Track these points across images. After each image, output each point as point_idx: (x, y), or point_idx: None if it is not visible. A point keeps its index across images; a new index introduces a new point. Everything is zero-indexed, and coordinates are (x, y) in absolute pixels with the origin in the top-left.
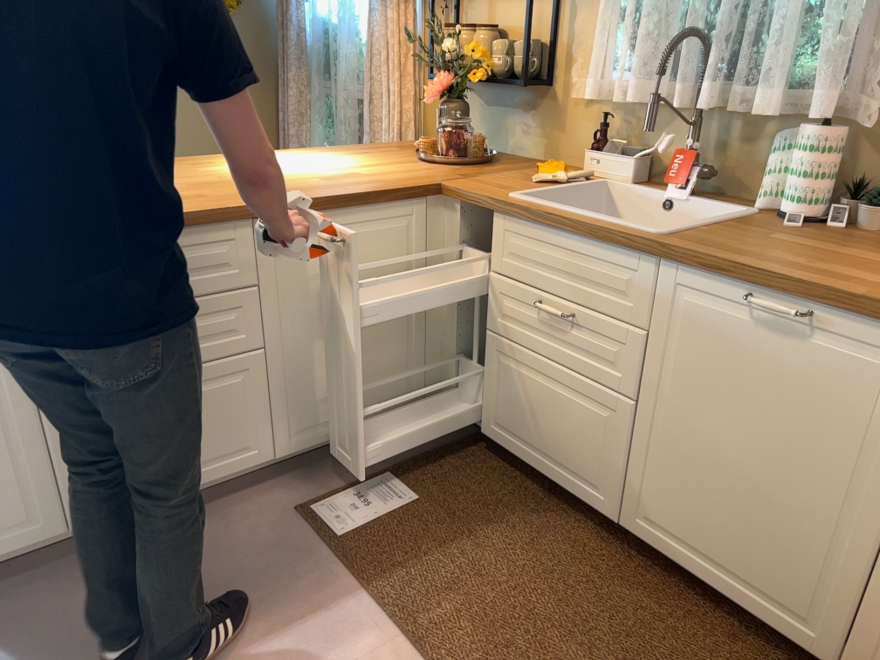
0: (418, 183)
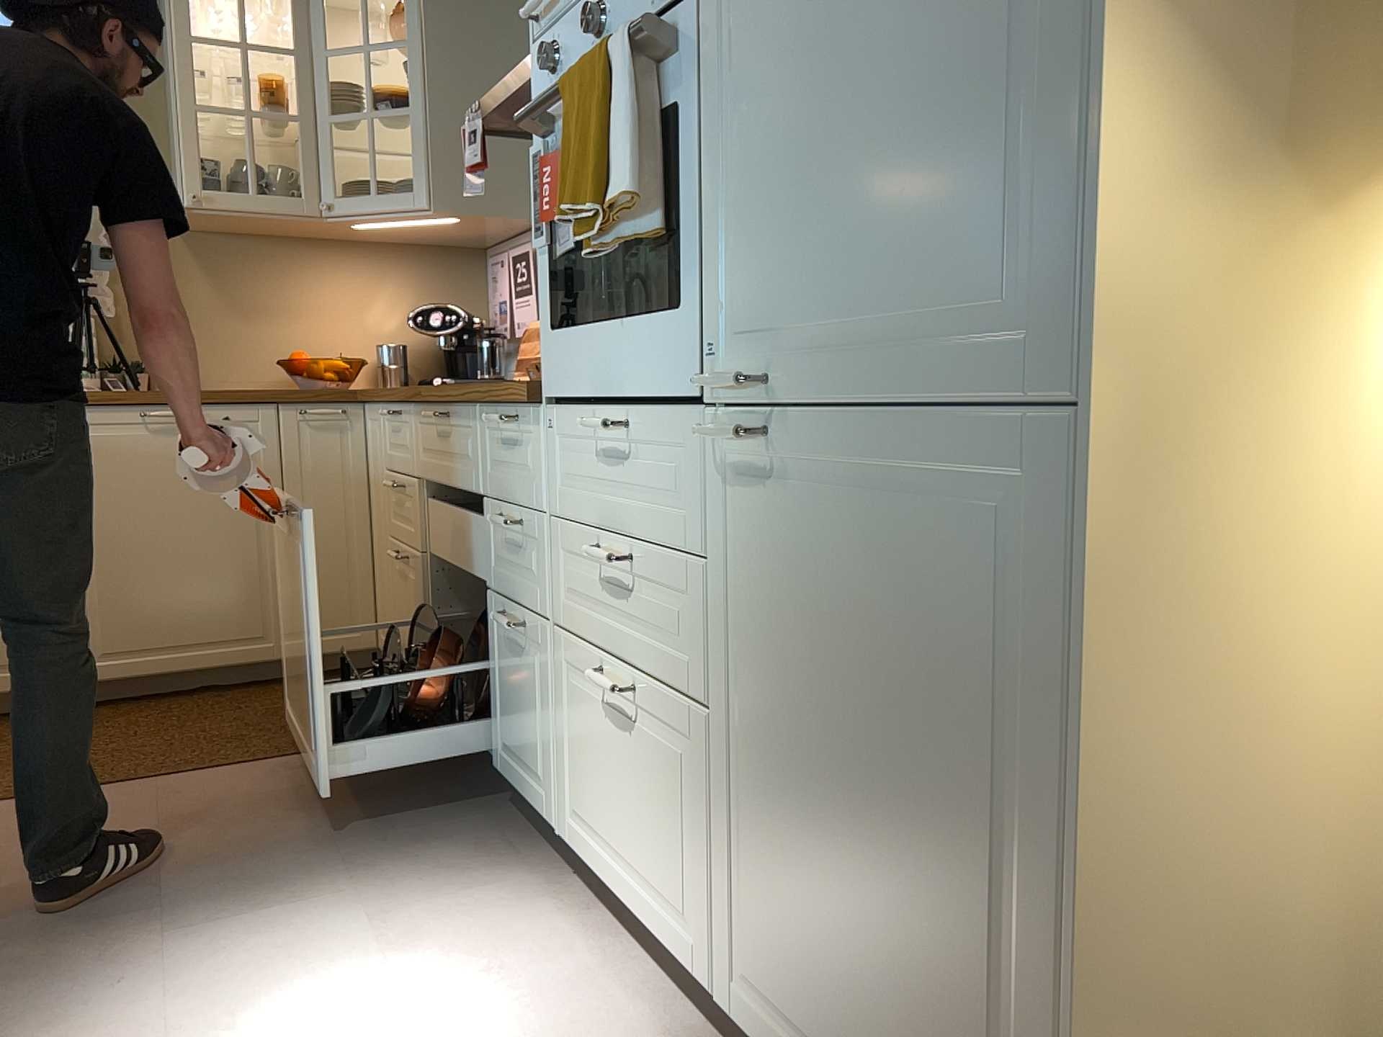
0: None
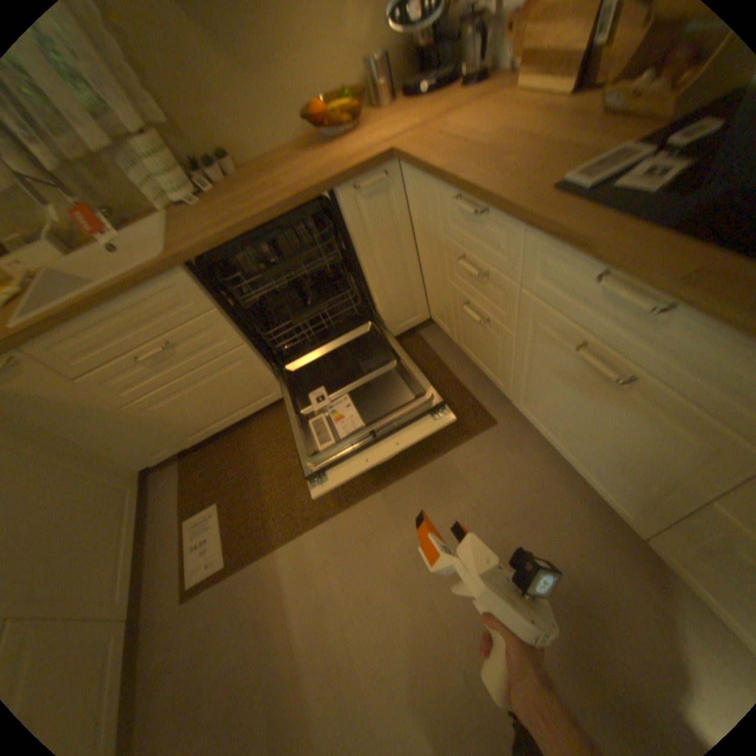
0: None
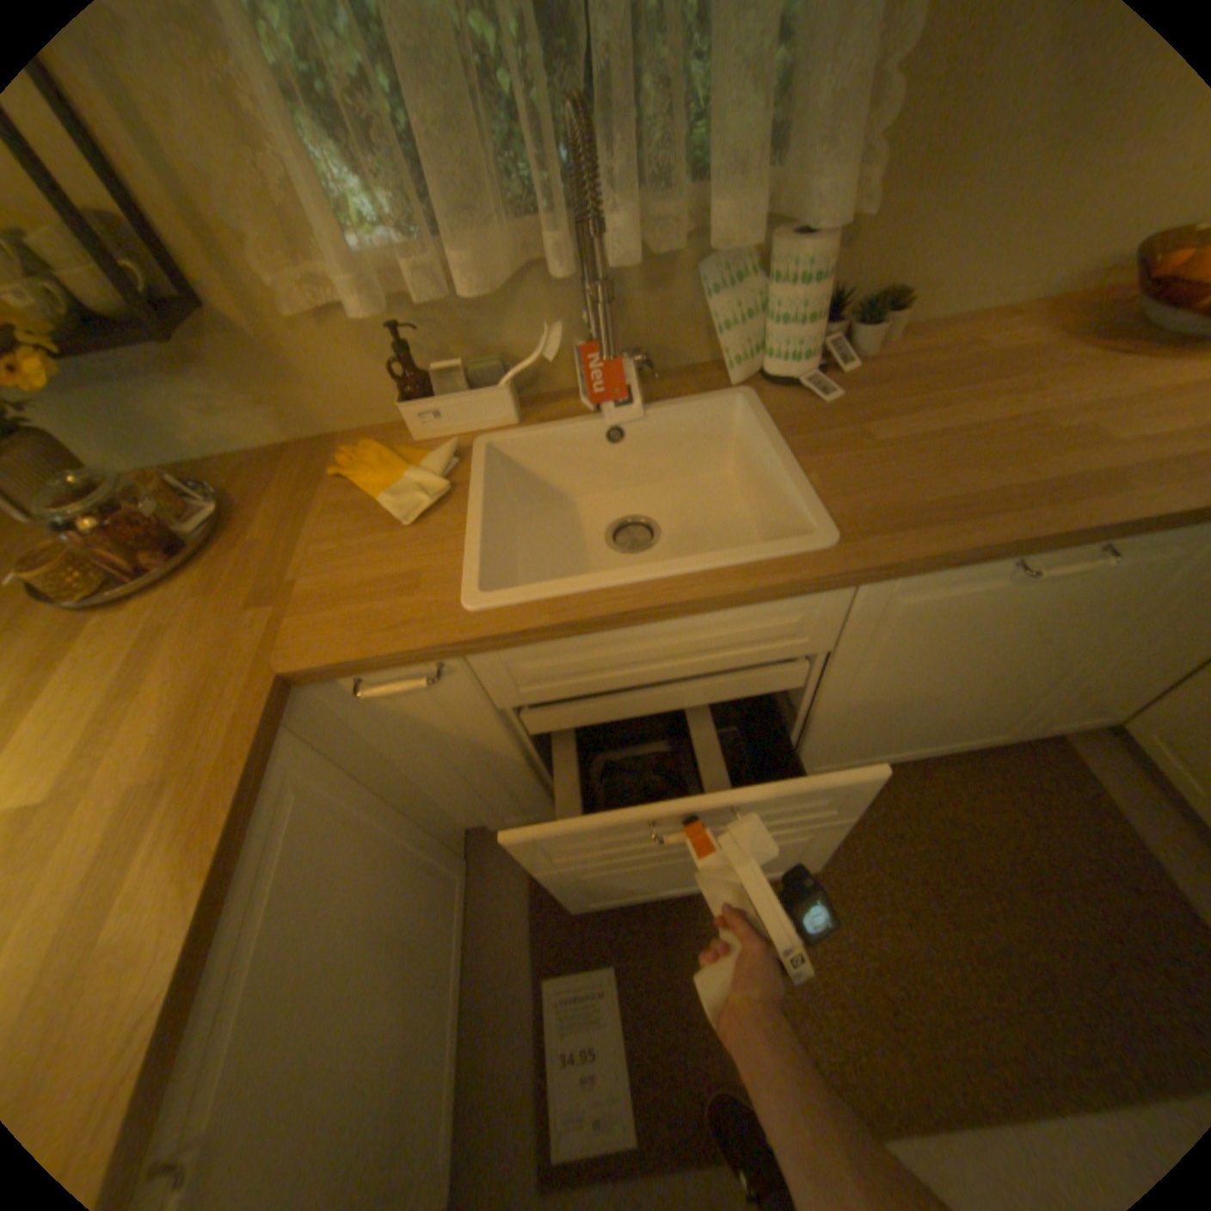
0: (237, 718)
